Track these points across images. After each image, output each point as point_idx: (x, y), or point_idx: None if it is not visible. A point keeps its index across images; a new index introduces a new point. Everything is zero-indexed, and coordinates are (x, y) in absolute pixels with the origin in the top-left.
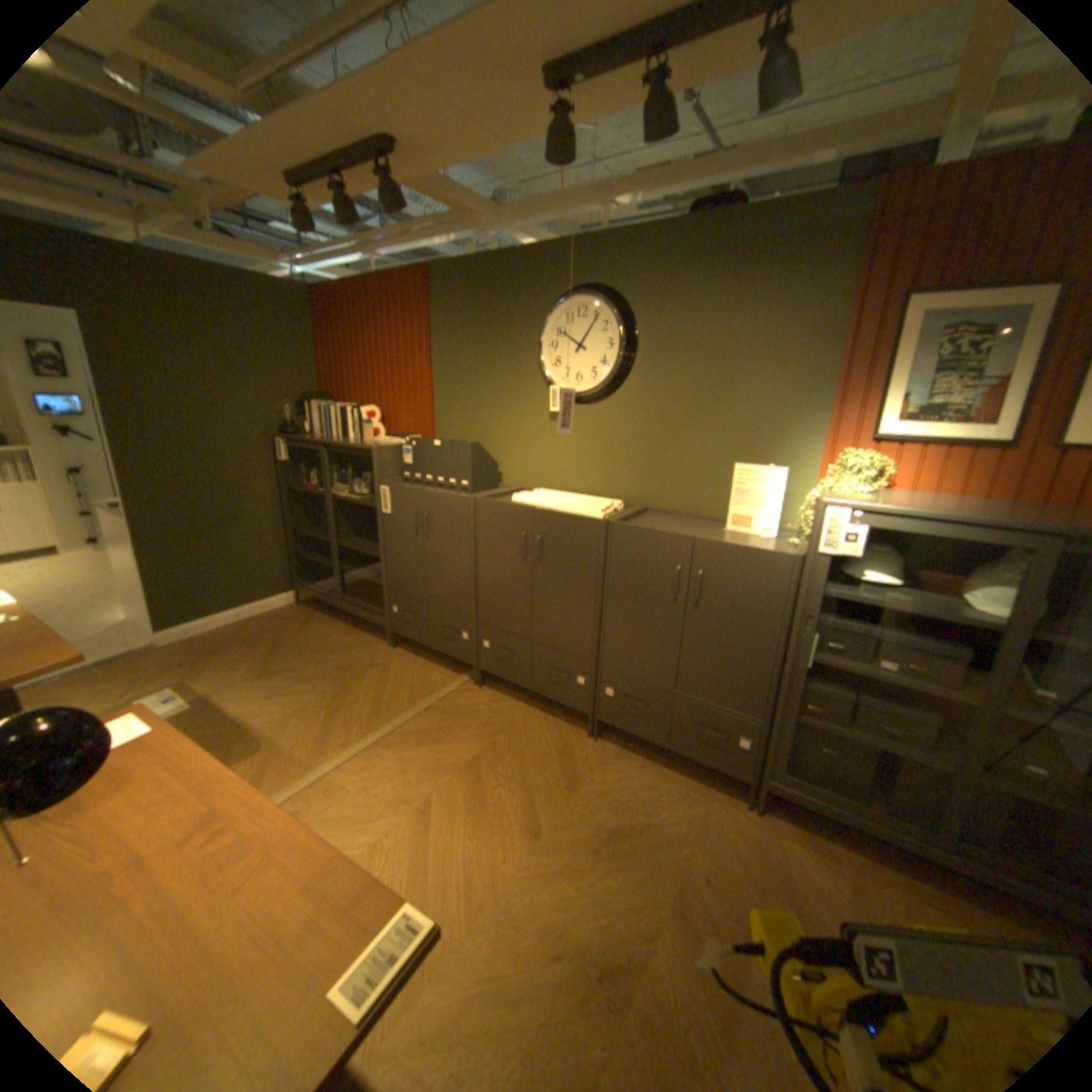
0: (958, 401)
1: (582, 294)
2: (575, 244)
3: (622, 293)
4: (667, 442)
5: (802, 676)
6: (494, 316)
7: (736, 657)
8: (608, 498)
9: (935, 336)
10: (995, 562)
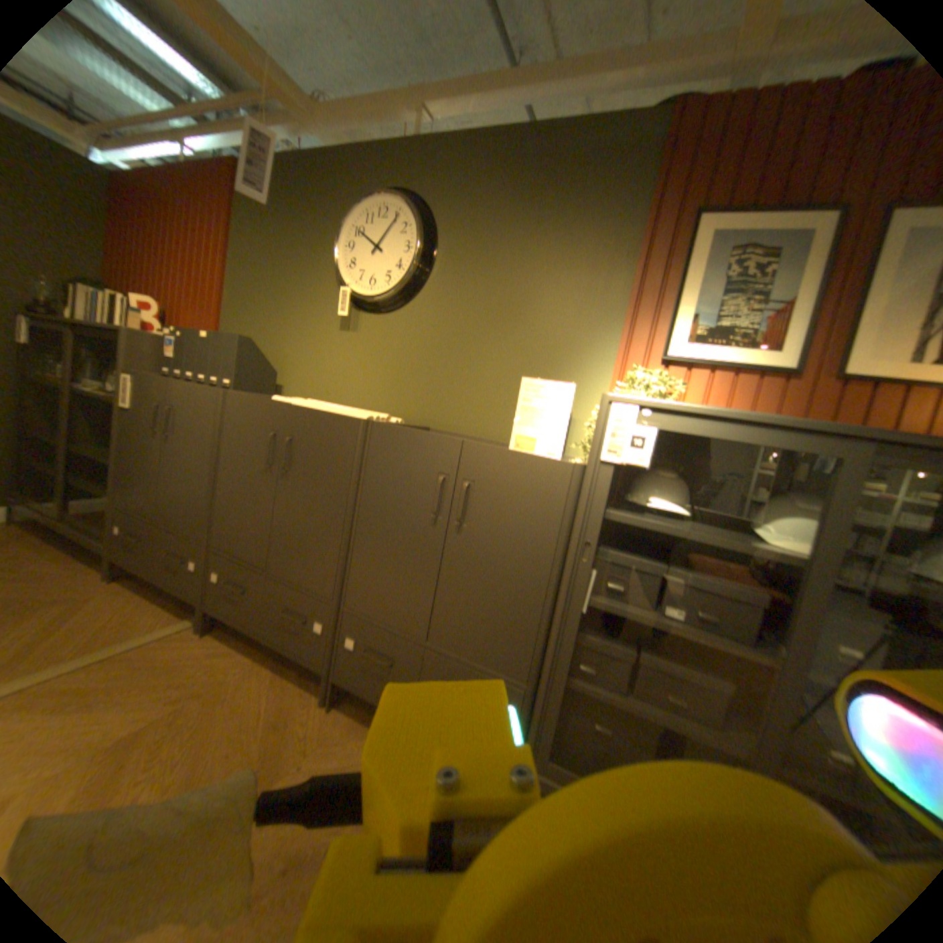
0: (746, 321)
1: (384, 190)
2: (385, 145)
3: (426, 197)
4: (458, 357)
5: (575, 620)
6: (296, 214)
7: (501, 594)
8: (391, 417)
9: (725, 253)
10: (786, 492)
